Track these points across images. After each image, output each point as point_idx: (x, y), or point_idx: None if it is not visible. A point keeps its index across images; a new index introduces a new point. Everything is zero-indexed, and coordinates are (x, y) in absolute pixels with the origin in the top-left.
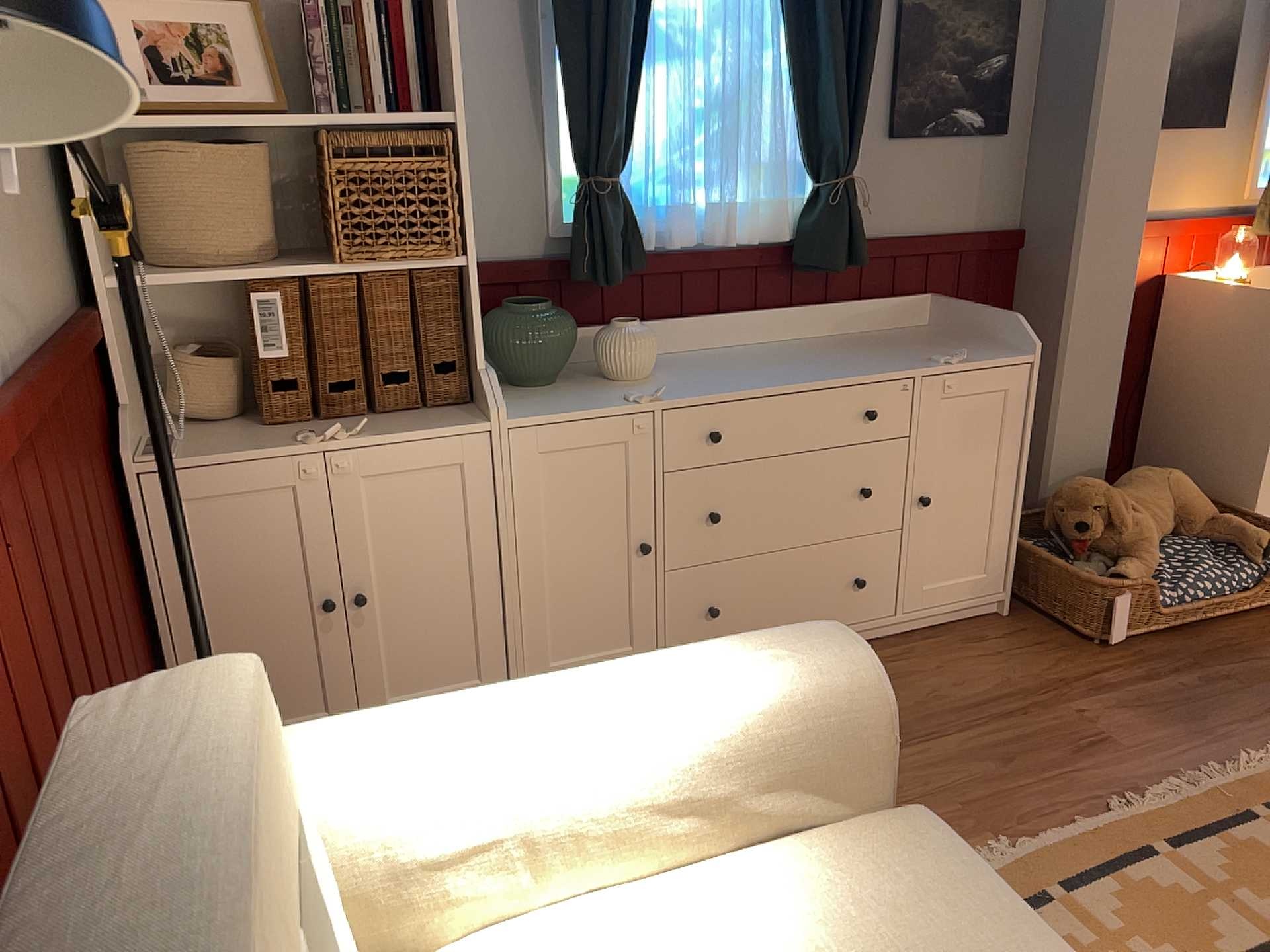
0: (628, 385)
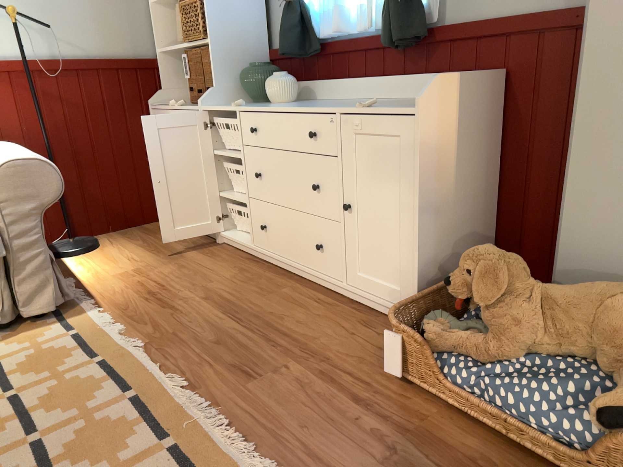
0: (262, 105)
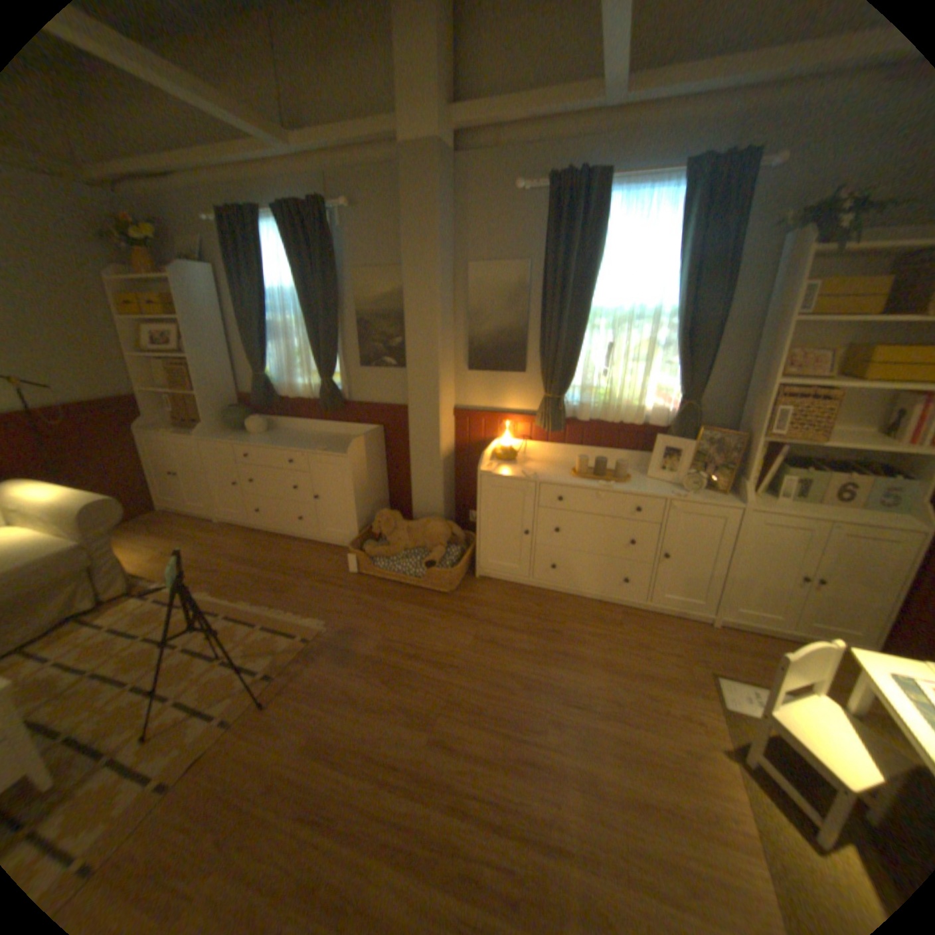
0: (244, 437)
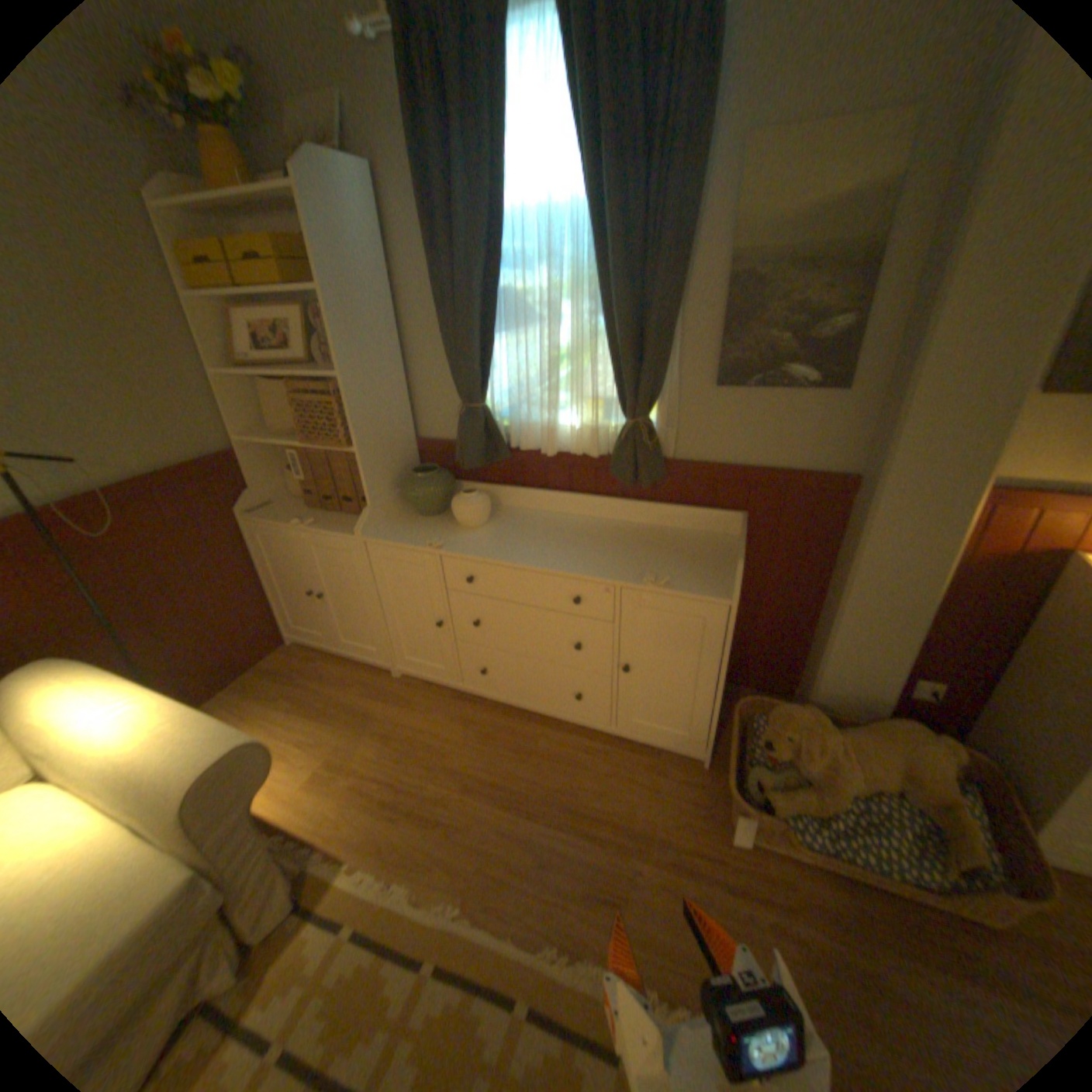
0: (456, 530)
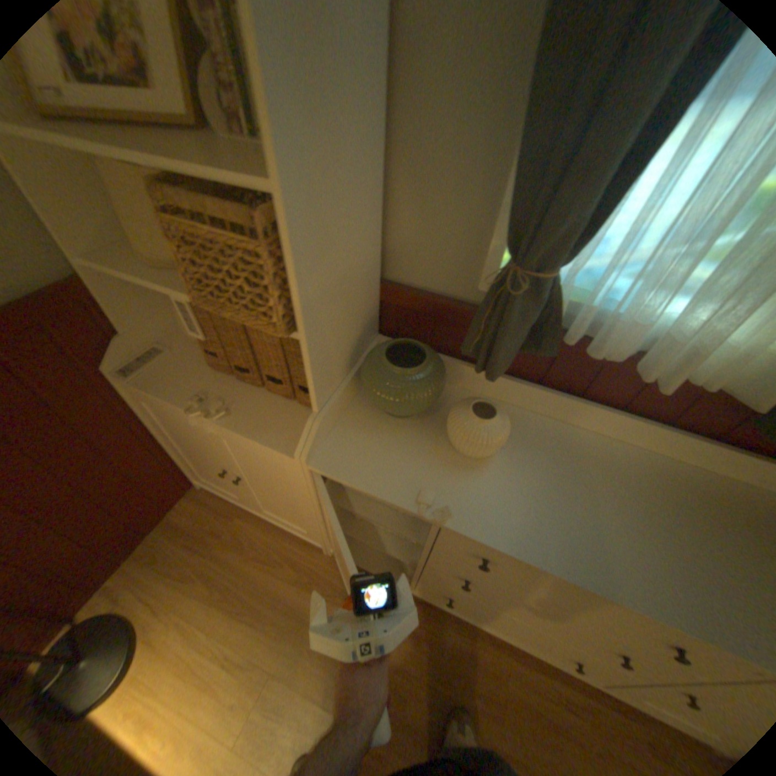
0: (454, 464)
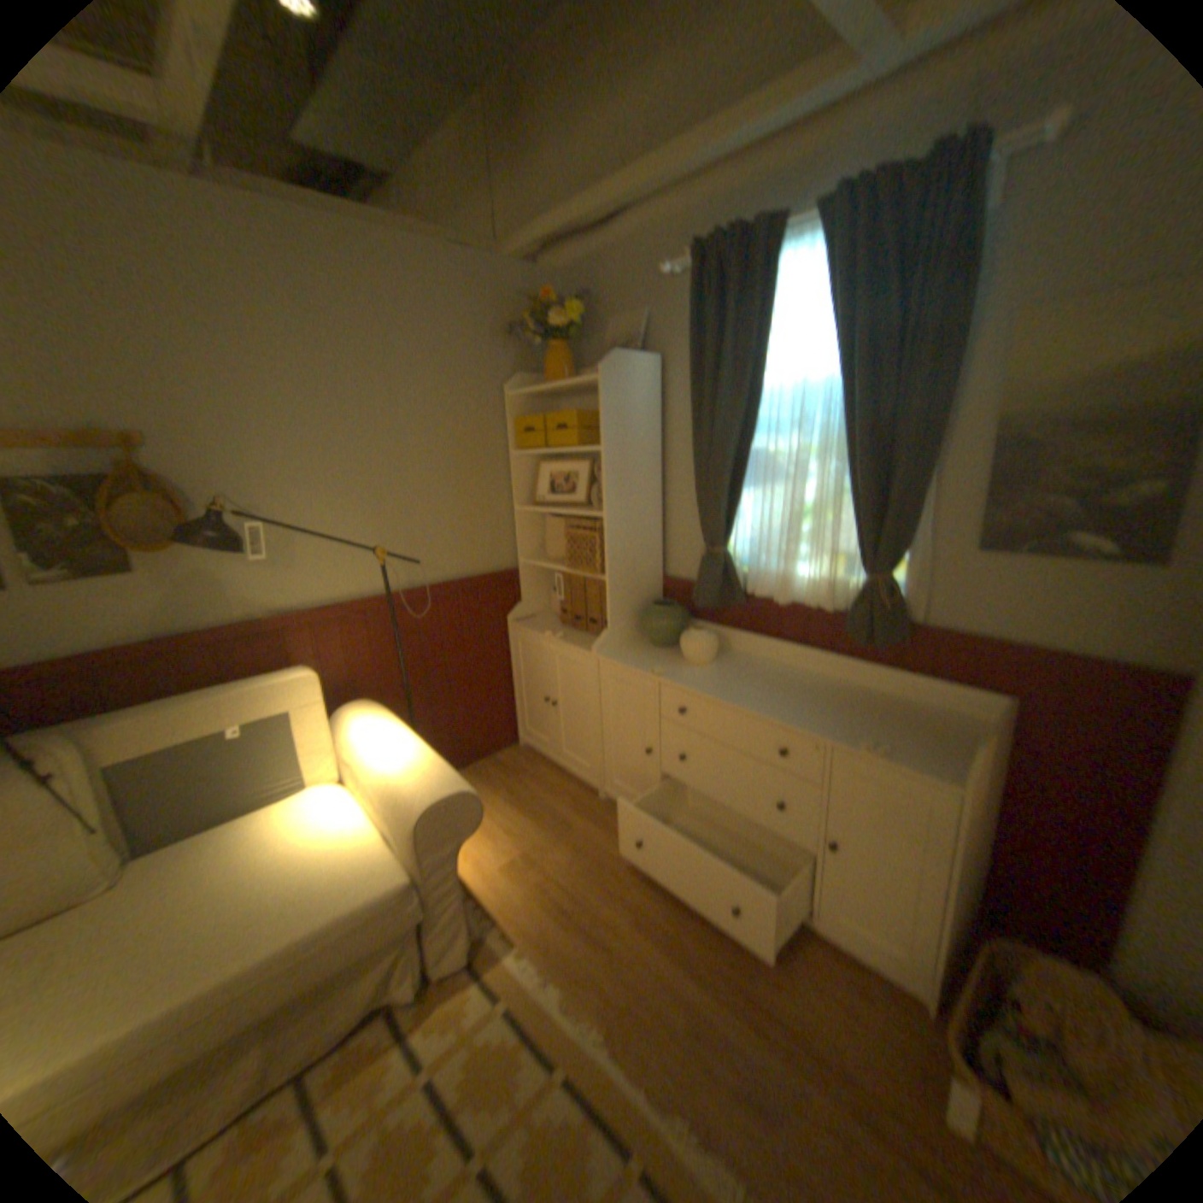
0: (679, 664)
